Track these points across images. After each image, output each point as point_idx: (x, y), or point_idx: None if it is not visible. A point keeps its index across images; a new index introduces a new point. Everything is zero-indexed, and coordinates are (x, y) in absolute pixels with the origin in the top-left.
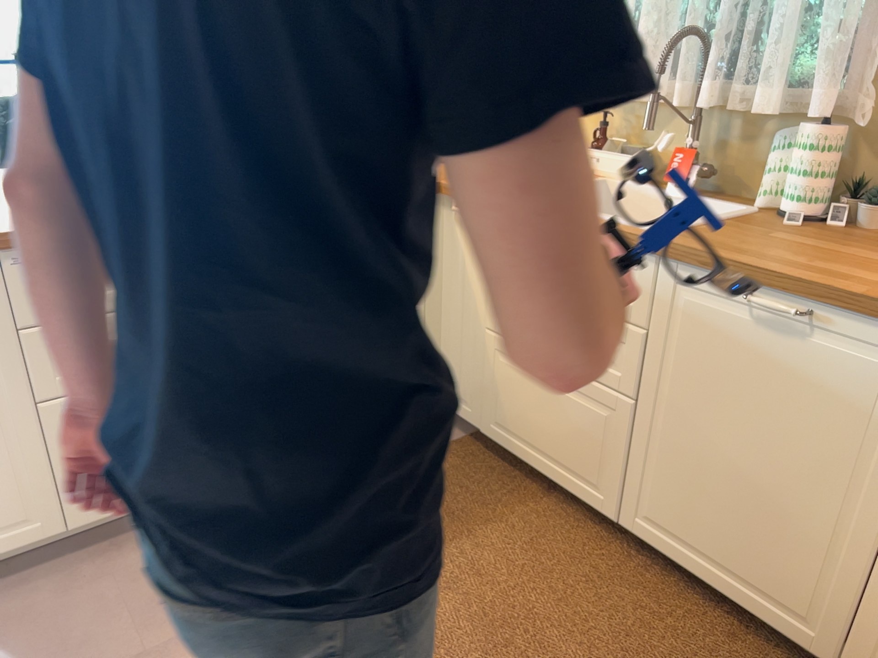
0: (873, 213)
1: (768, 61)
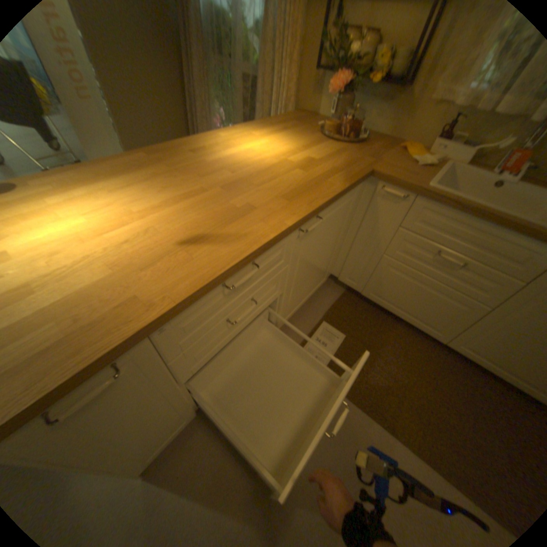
0: None
1: None
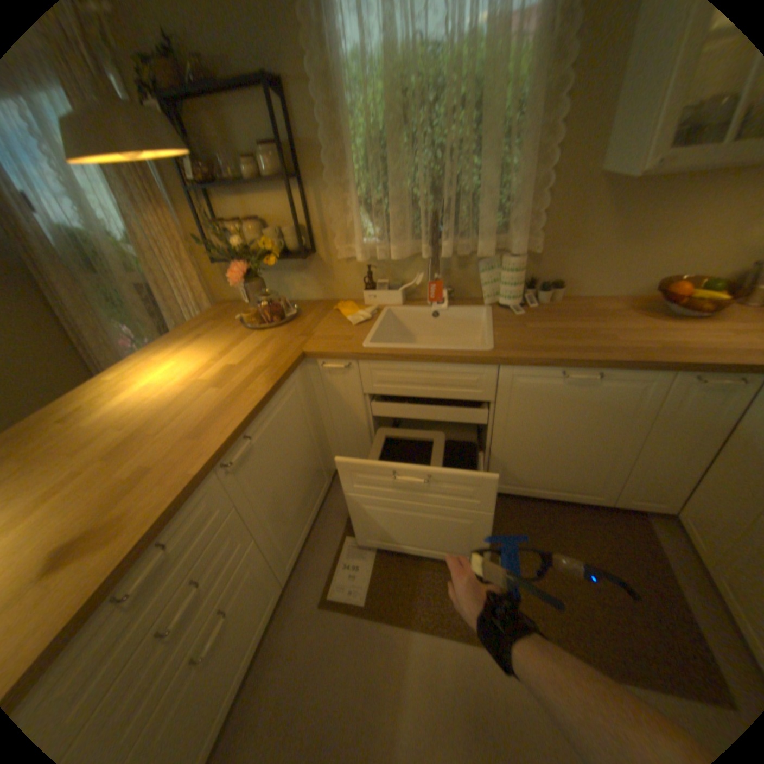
0: (549, 296)
1: (481, 225)
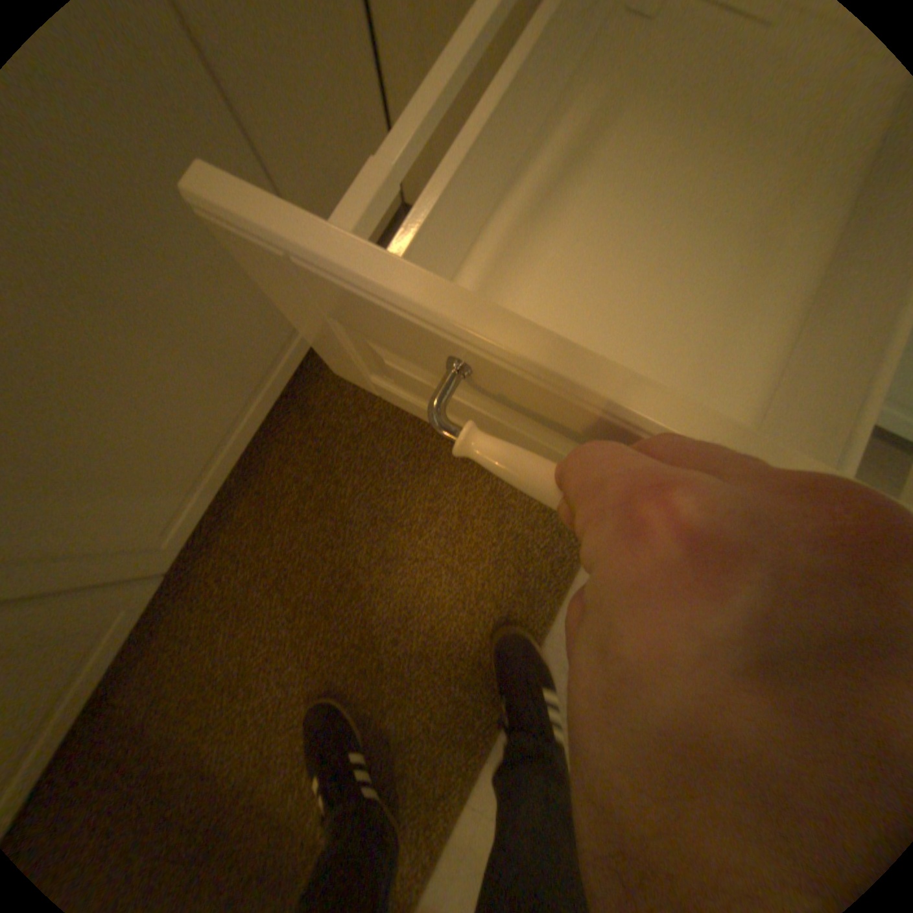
0: None
1: None
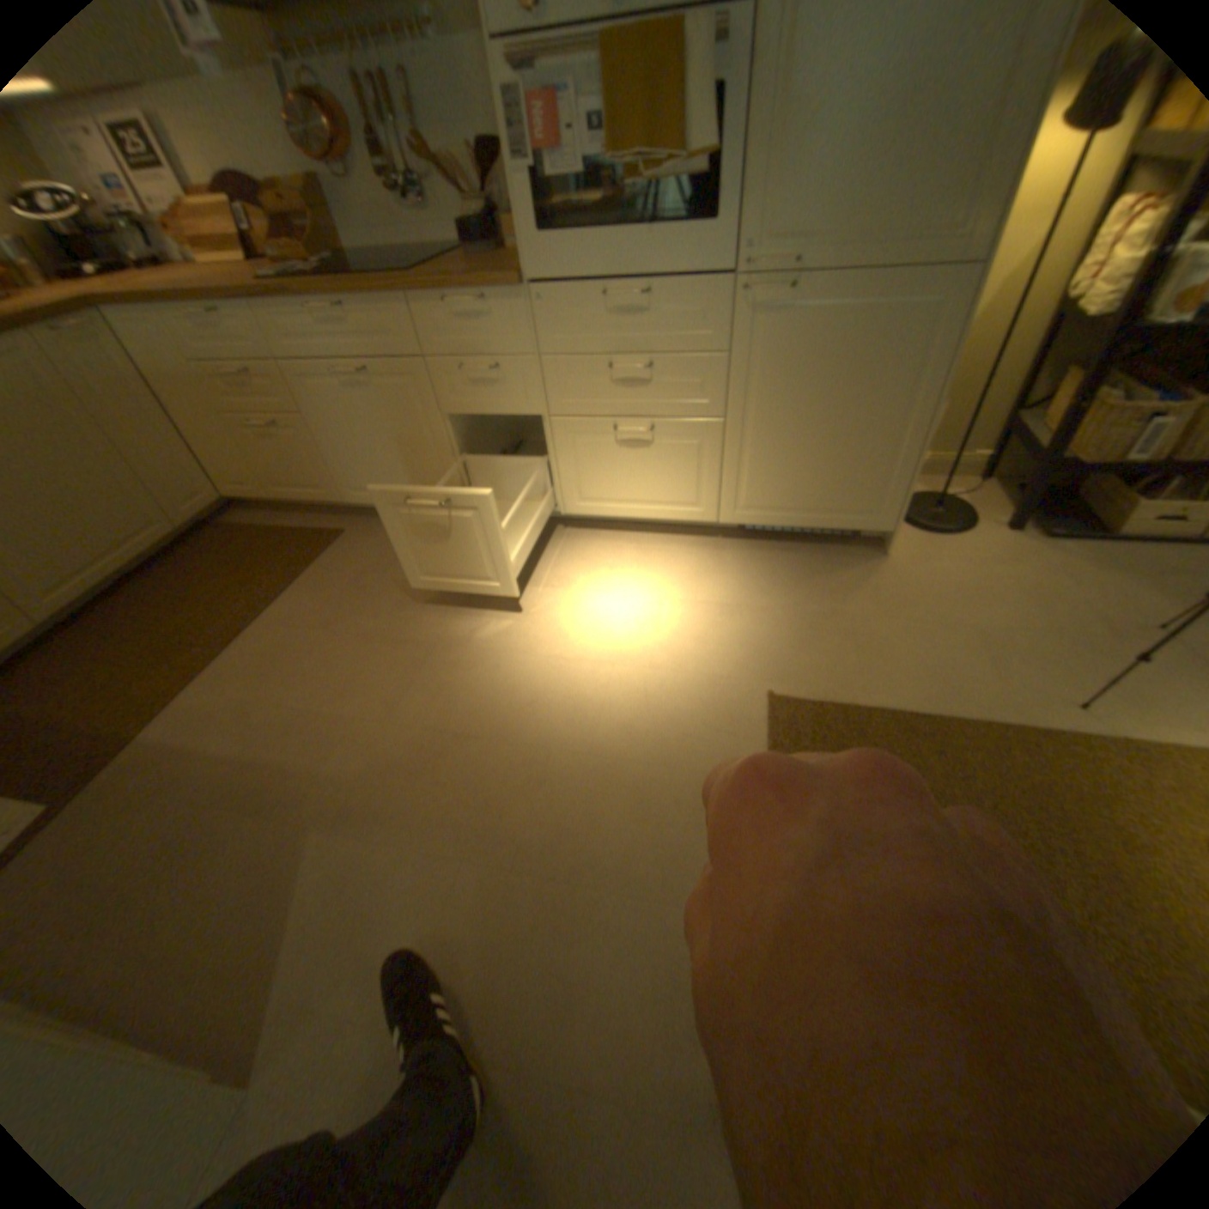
0: None
1: None
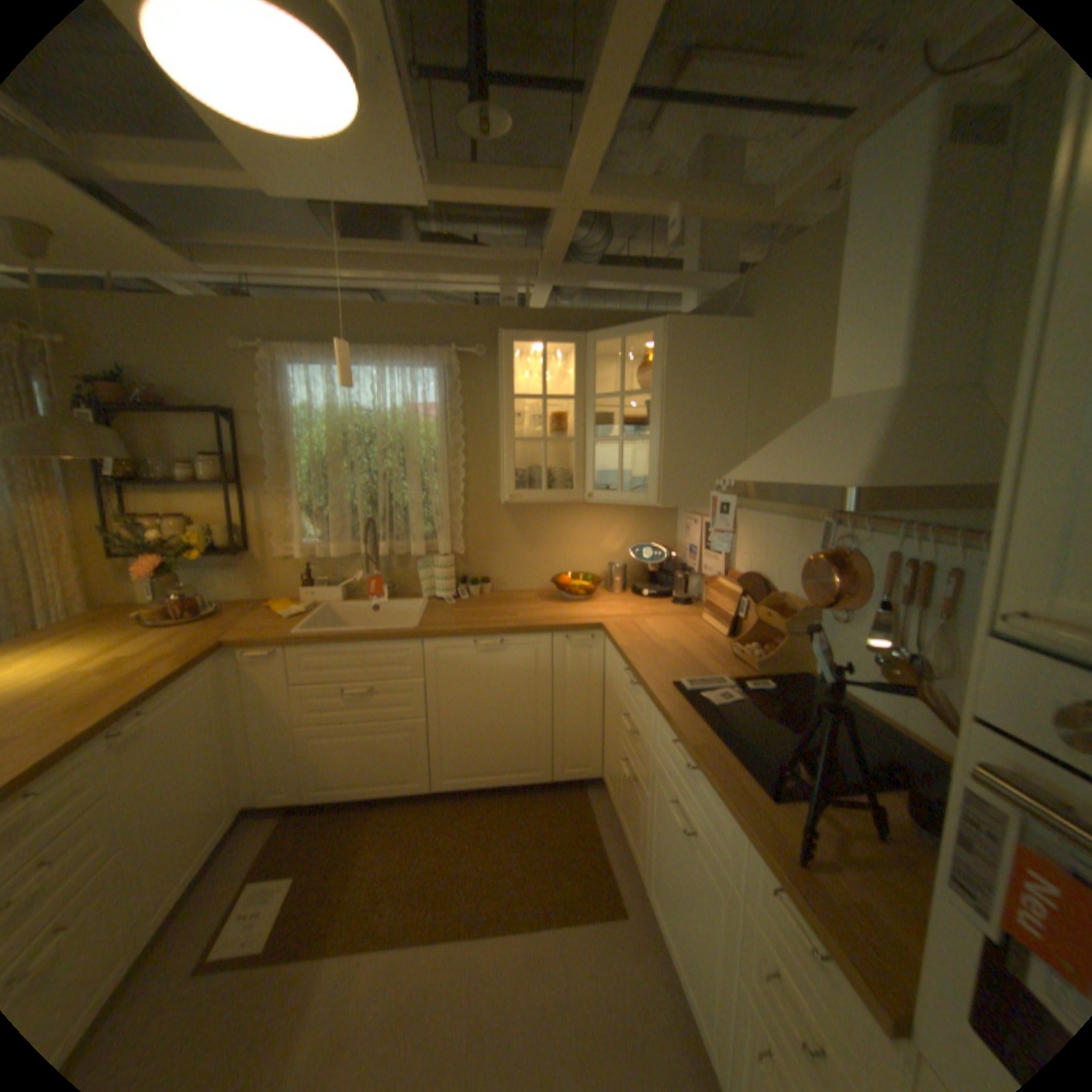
0: (477, 589)
1: (412, 531)
